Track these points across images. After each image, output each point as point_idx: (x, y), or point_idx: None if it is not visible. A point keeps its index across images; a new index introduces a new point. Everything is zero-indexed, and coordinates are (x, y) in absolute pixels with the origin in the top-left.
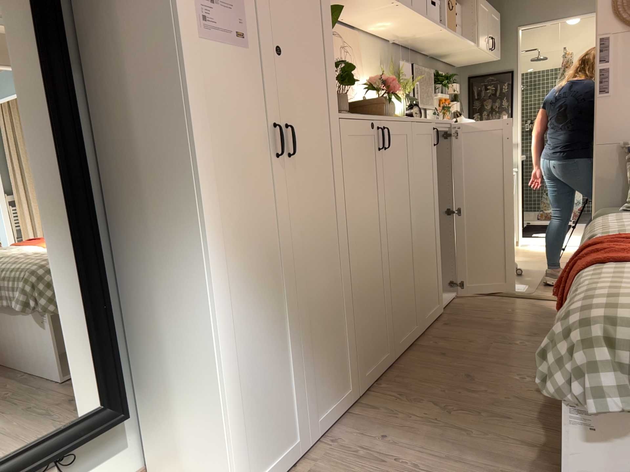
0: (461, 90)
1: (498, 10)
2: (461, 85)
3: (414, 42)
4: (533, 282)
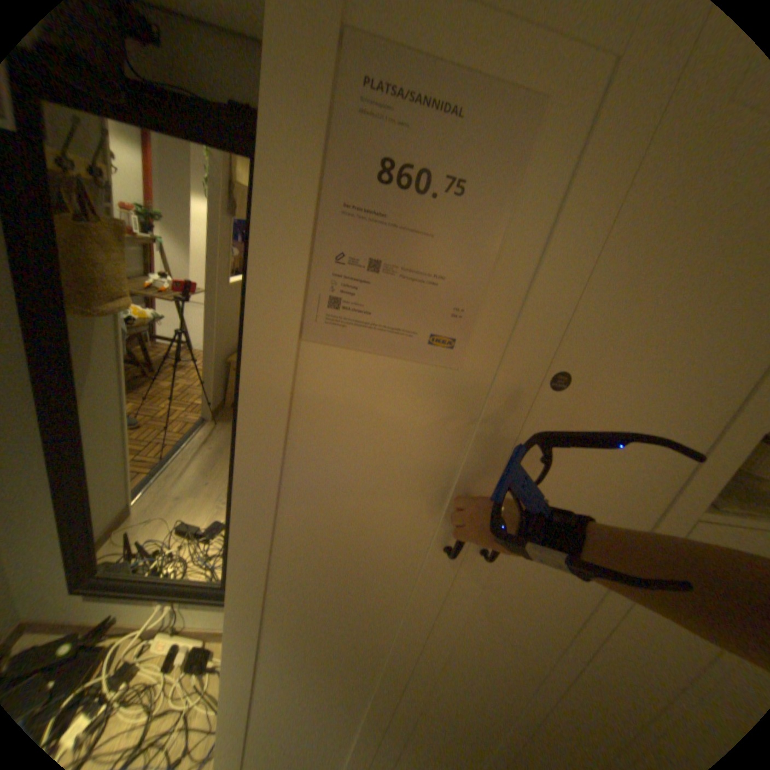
0: None
1: None
2: None
3: None
4: None
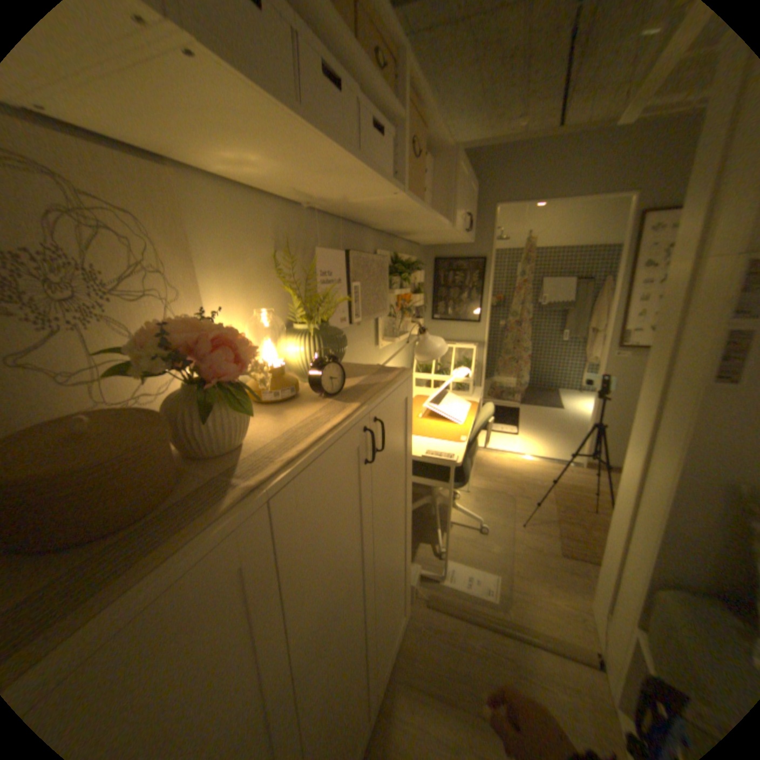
0: (426, 272)
1: (477, 176)
2: (426, 266)
3: (351, 209)
4: (502, 562)
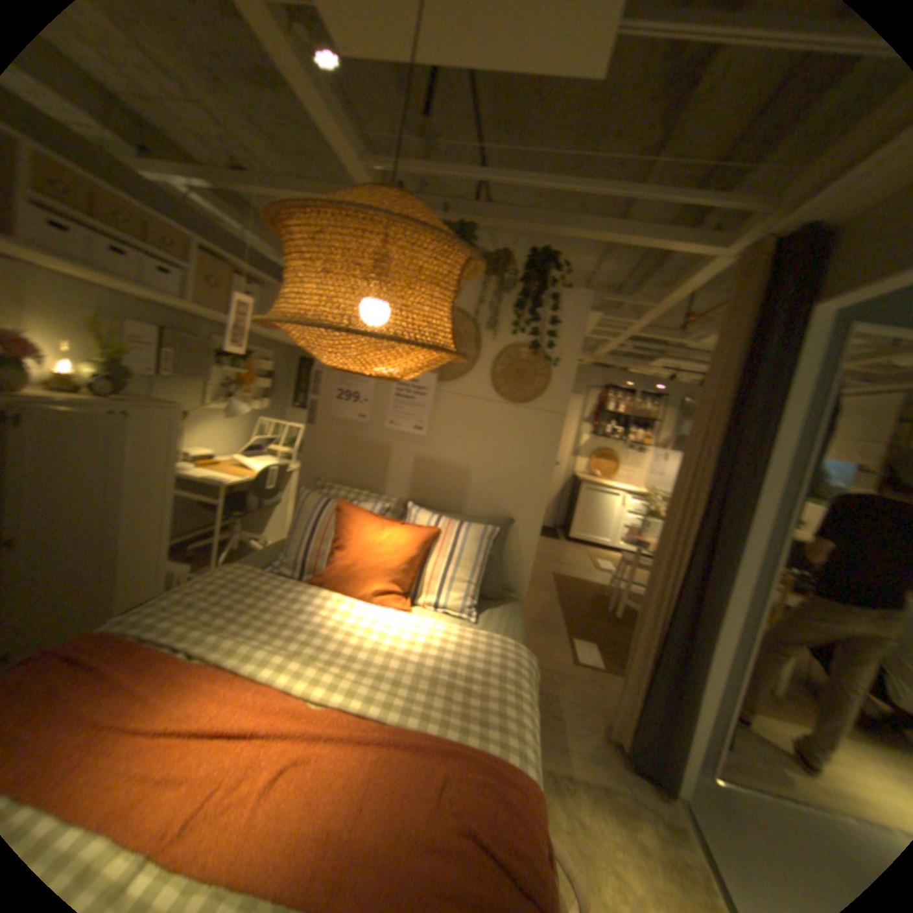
0: (290, 367)
1: None
2: (291, 362)
3: (168, 304)
4: None
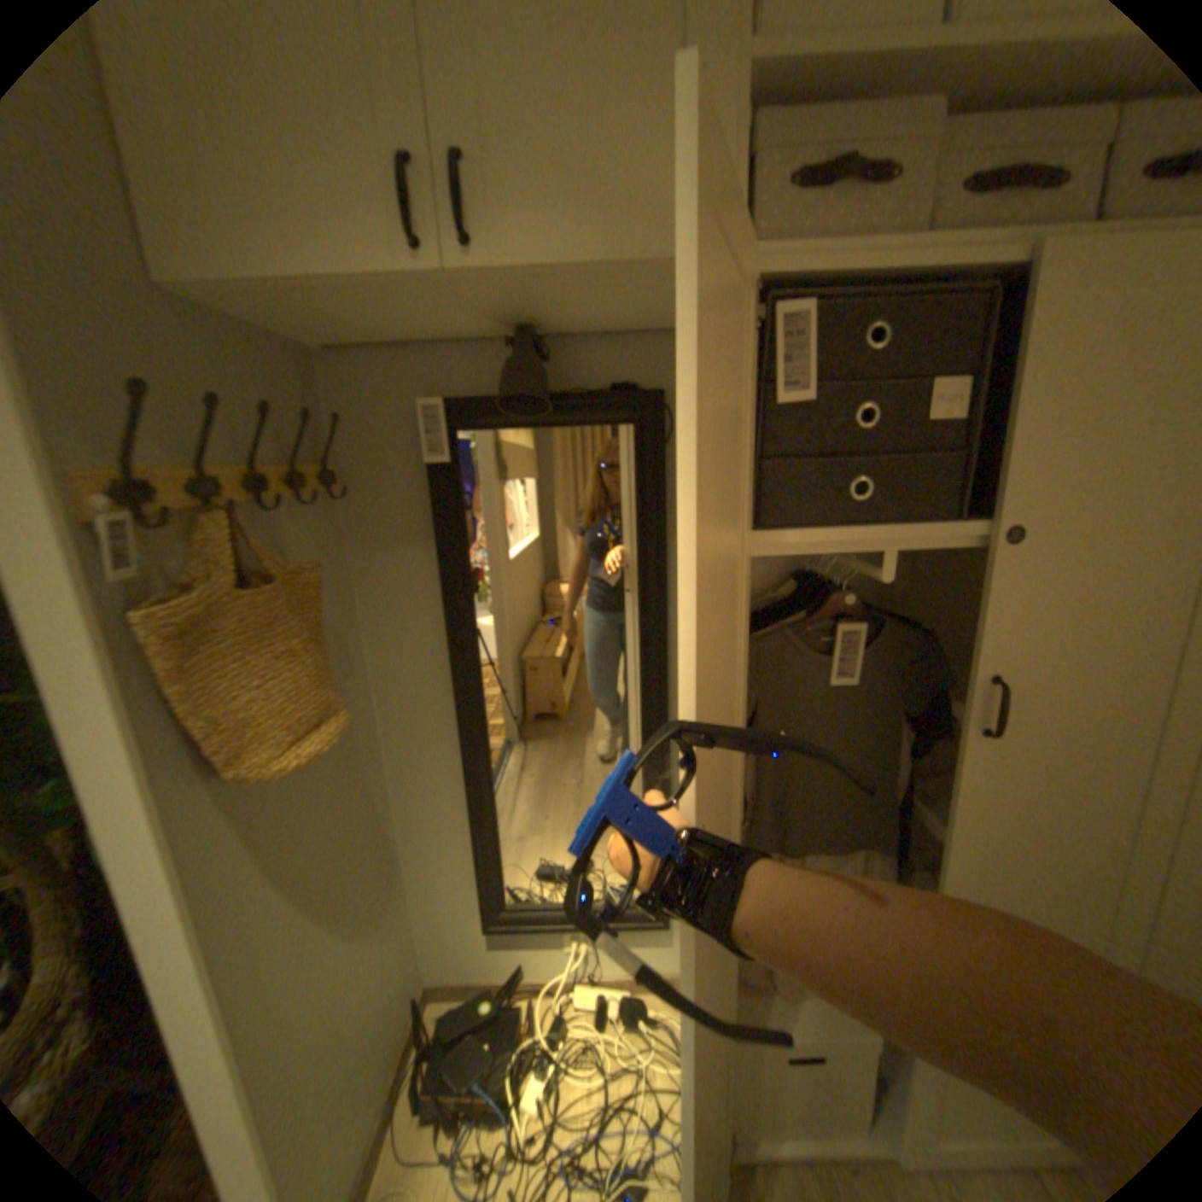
0: None
1: None
2: None
3: None
4: None
